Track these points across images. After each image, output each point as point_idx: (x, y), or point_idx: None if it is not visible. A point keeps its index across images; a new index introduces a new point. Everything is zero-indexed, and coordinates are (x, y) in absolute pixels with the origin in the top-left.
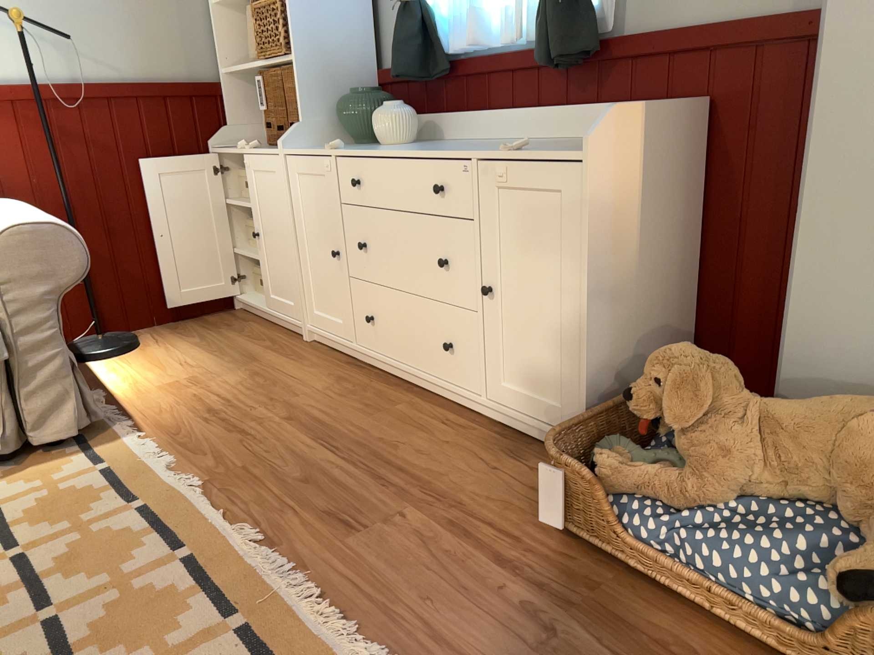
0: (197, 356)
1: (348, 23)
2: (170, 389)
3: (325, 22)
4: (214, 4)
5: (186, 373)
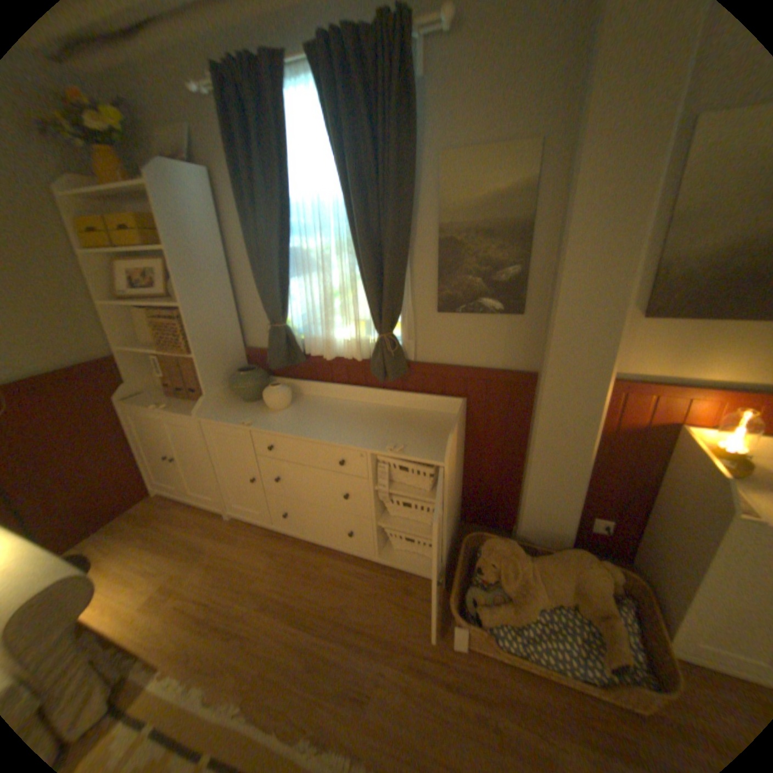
0: (149, 561)
1: (225, 324)
2: (149, 608)
3: (211, 328)
4: (98, 301)
5: (152, 584)
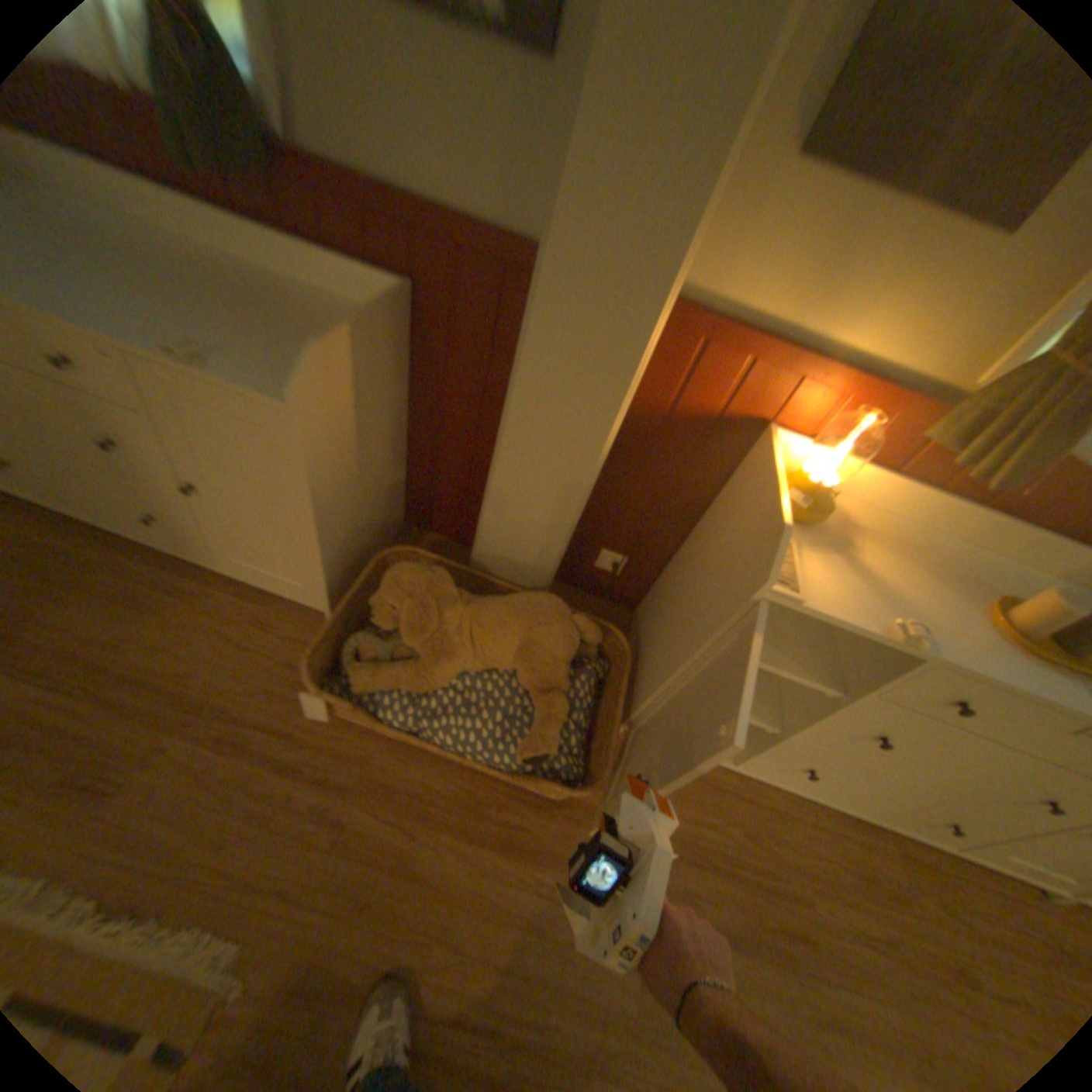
0: None
1: None
2: None
3: None
4: None
5: None
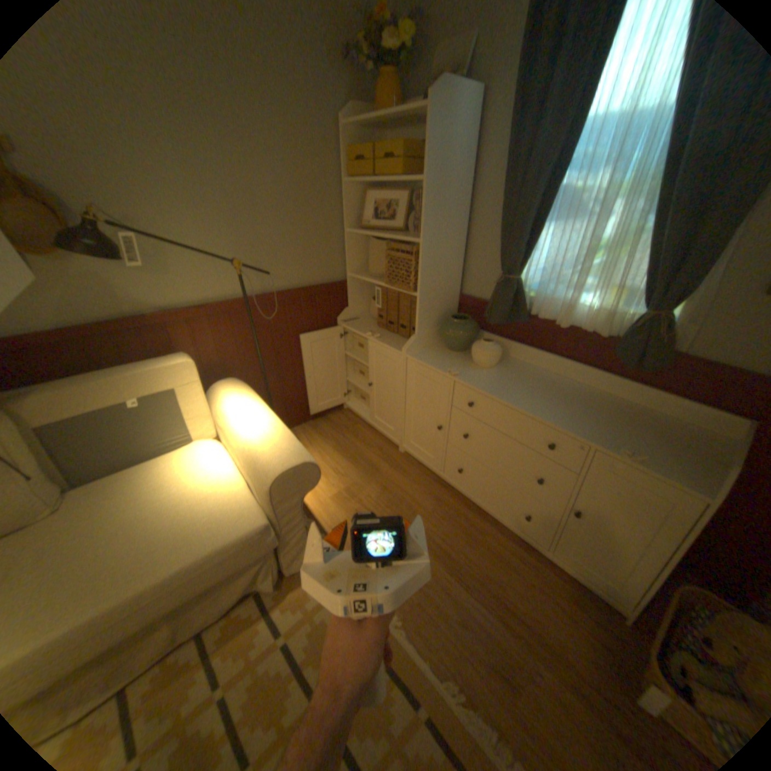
0: (340, 462)
1: (451, 266)
2: (338, 501)
3: (439, 269)
4: (347, 229)
5: (341, 482)
